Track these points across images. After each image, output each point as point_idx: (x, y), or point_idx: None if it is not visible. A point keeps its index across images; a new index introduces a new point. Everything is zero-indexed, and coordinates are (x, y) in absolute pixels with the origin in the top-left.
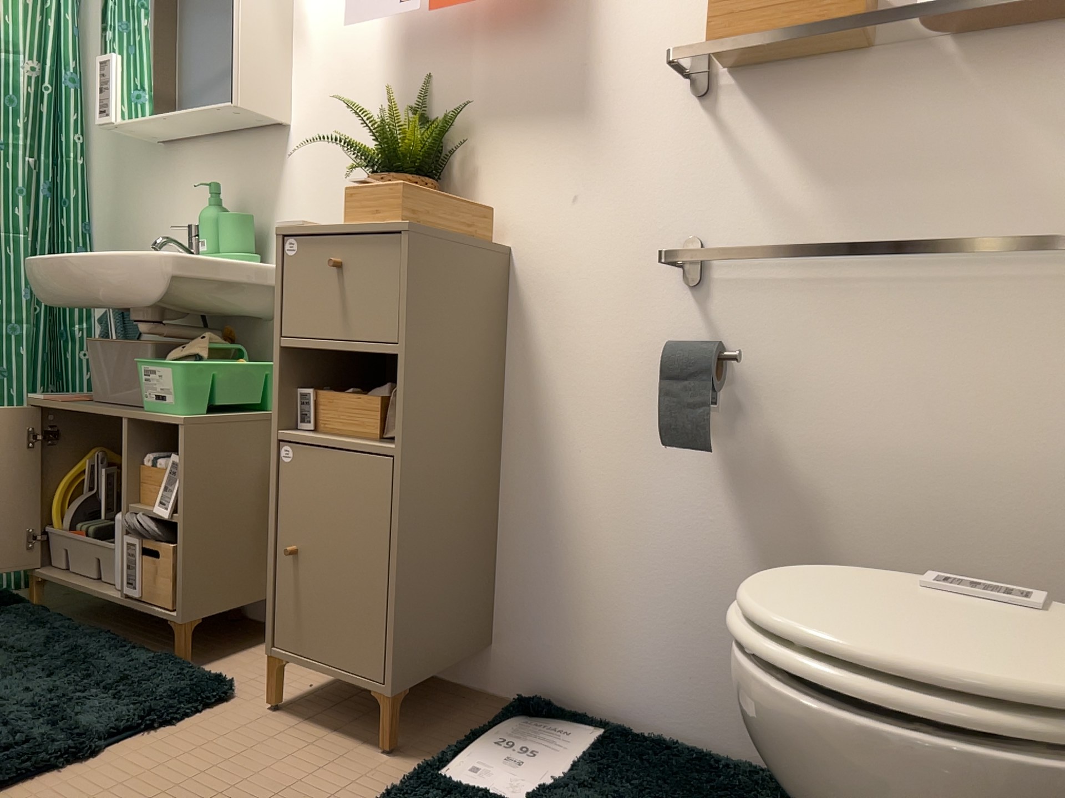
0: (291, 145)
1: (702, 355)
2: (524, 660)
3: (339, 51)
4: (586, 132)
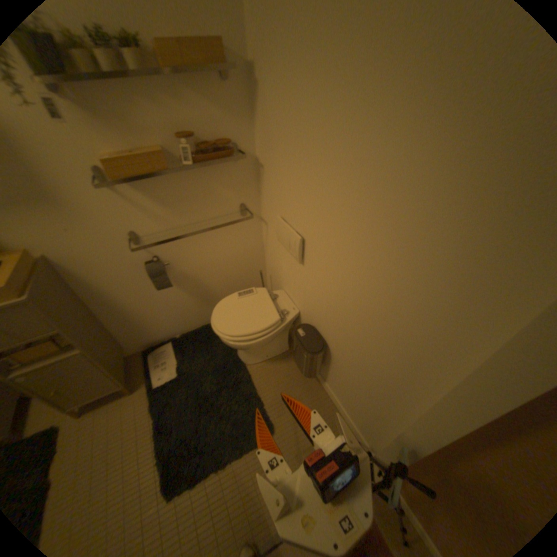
0: None
1: (159, 270)
2: (134, 345)
3: None
4: (51, 205)
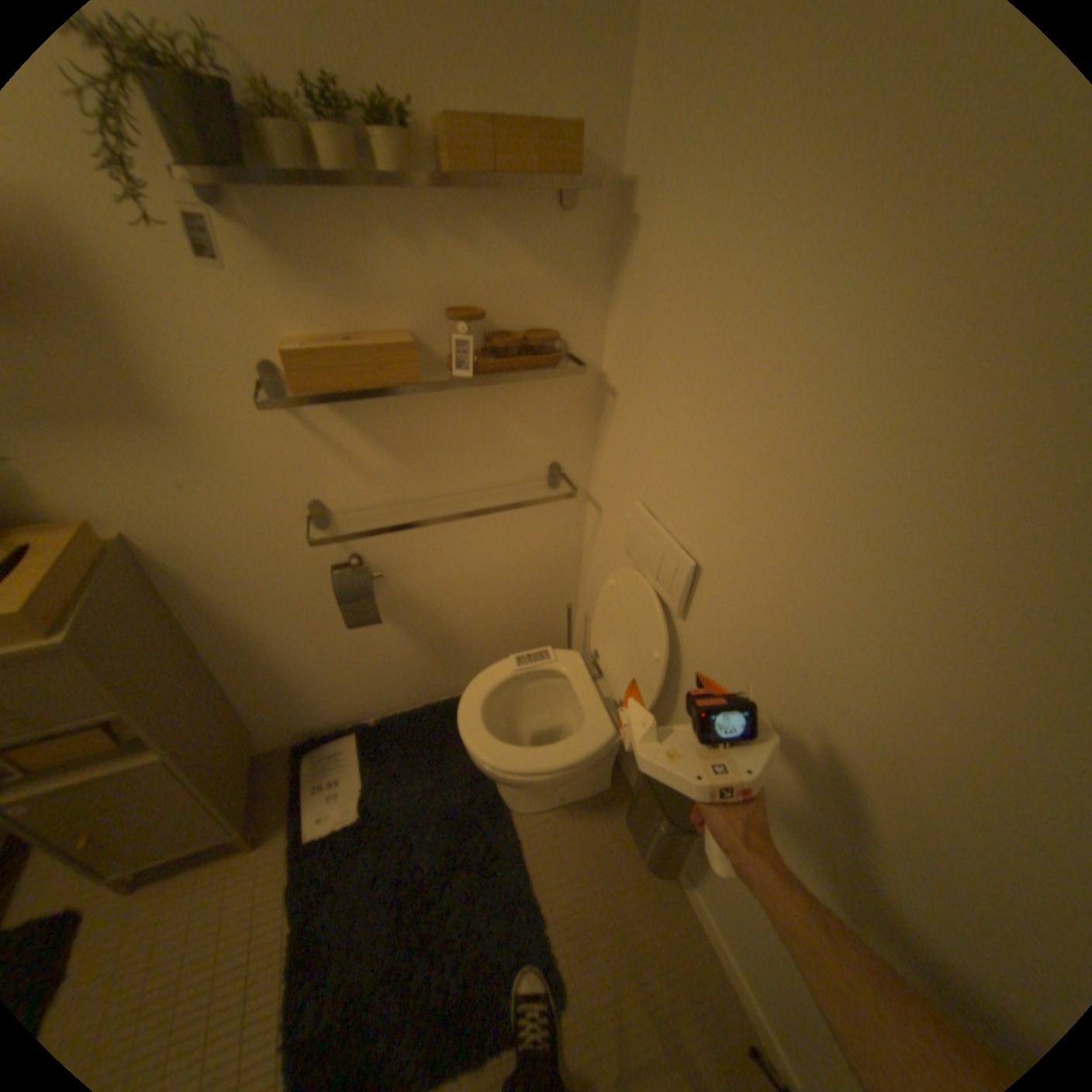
0: None
1: (362, 586)
2: (281, 730)
3: None
4: (165, 431)
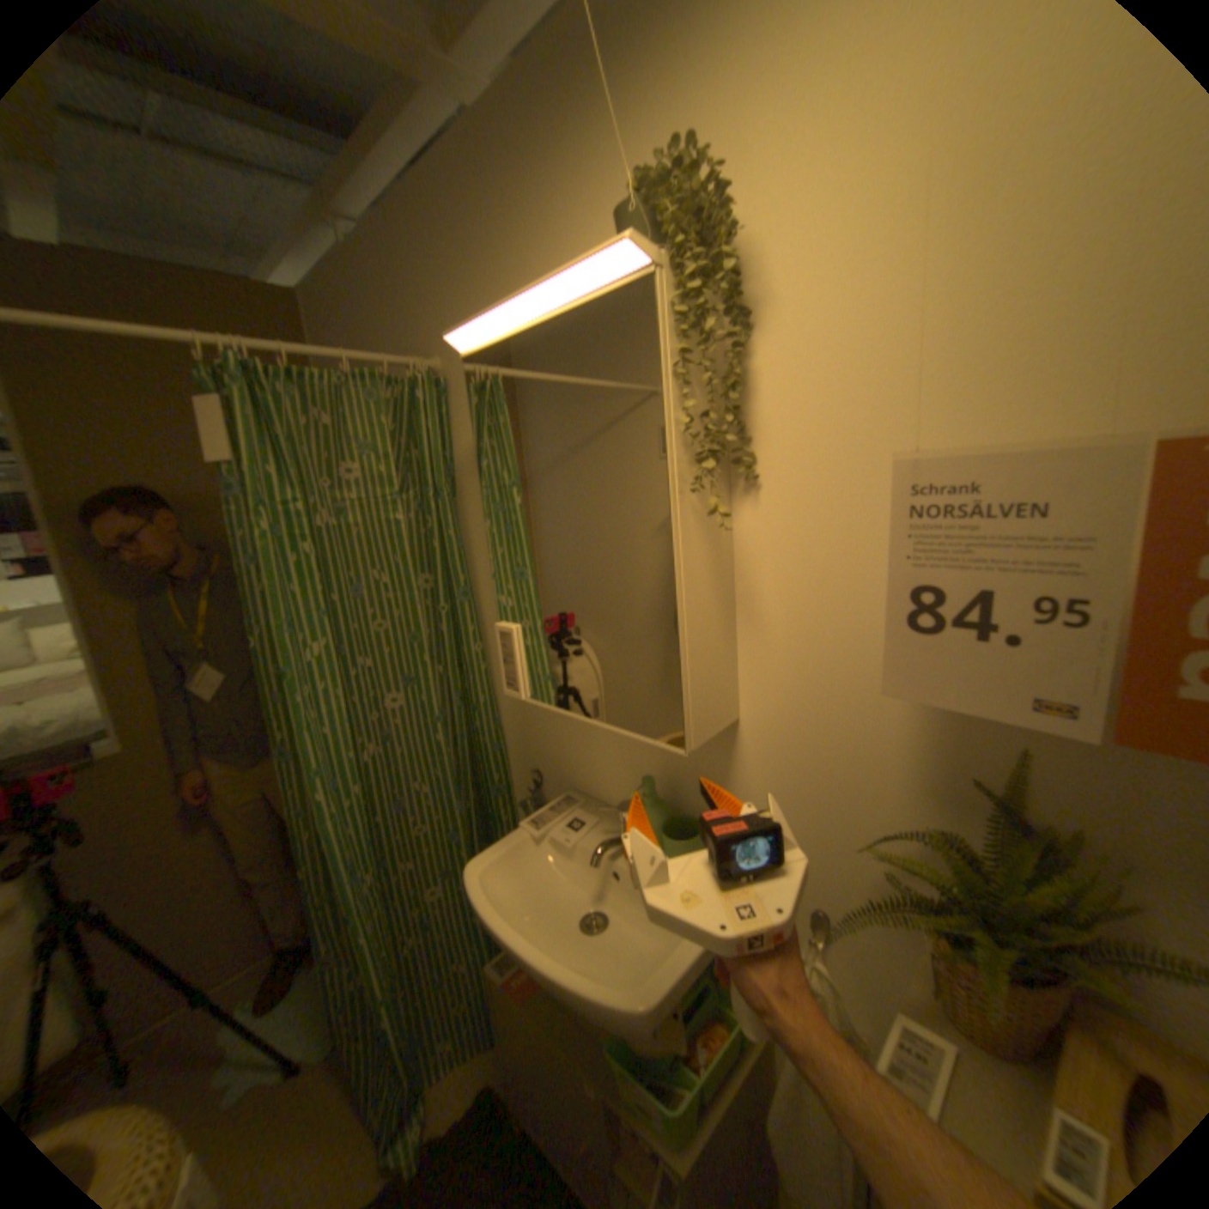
0: (743, 741)
1: None
2: None
3: (820, 651)
4: None
